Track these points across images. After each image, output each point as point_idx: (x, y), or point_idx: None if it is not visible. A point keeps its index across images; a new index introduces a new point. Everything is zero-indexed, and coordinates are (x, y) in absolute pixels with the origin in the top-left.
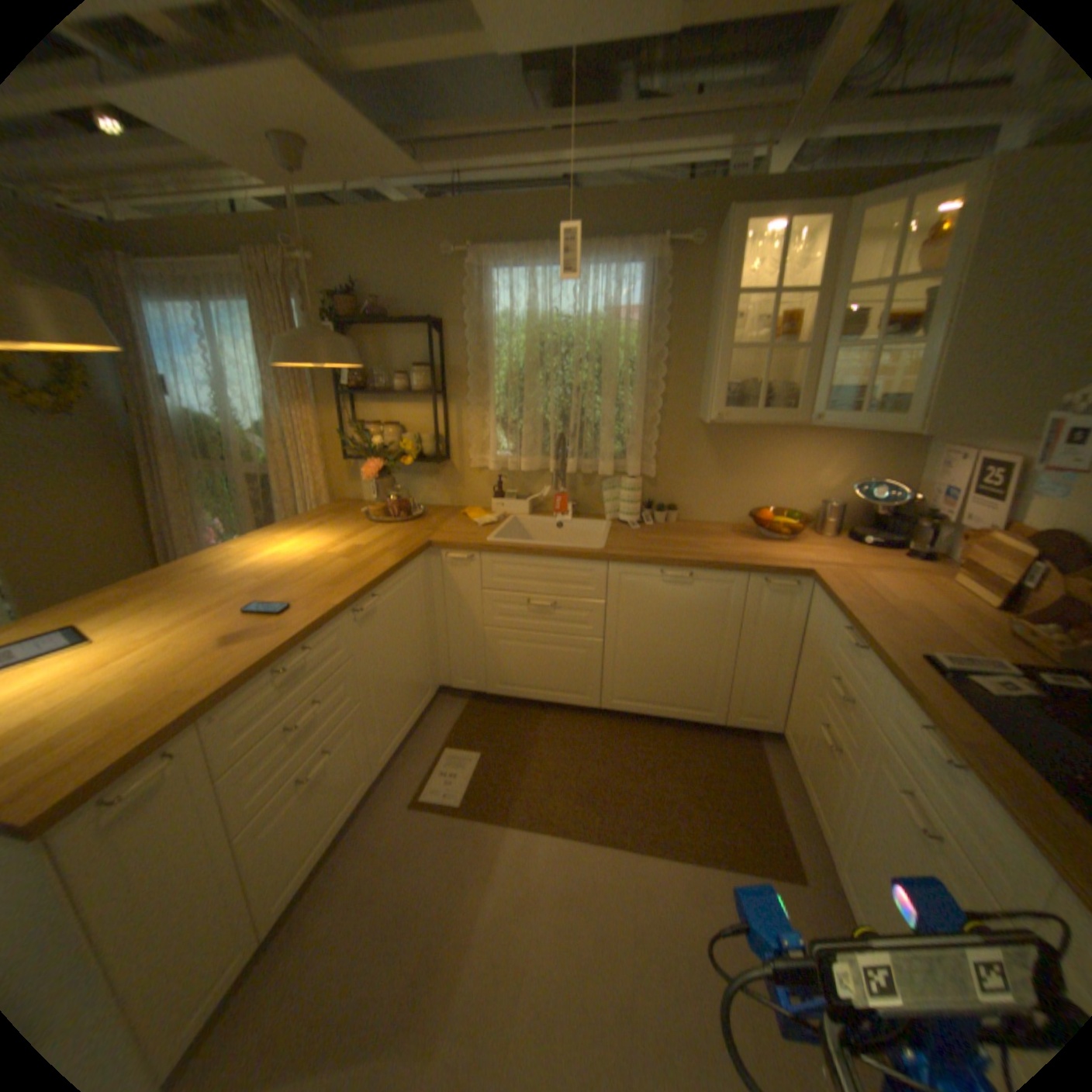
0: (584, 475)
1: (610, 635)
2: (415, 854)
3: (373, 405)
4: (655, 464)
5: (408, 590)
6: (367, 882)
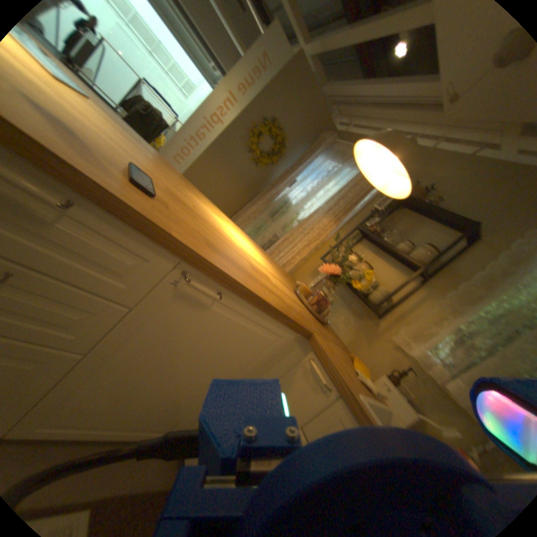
0: None
1: None
2: None
3: (369, 251)
4: None
5: (255, 342)
6: None
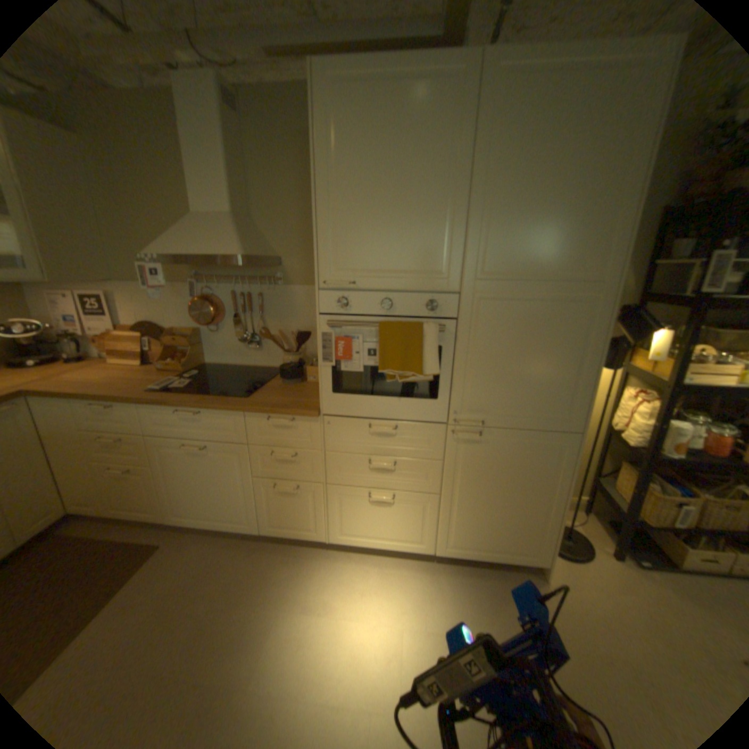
0: None
1: None
2: None
3: None
4: None
5: None
6: None
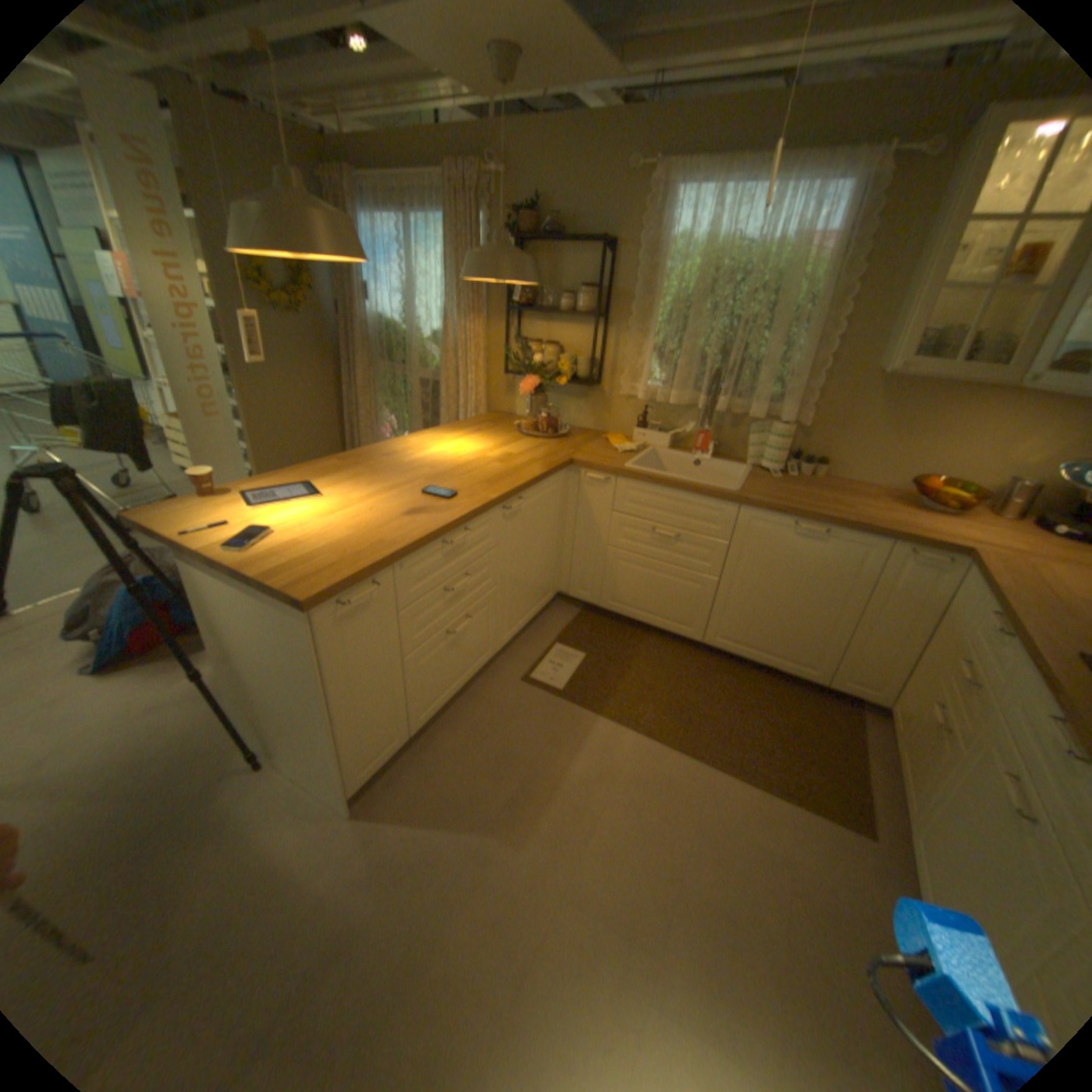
0: (733, 414)
1: (727, 576)
2: (523, 715)
3: (537, 322)
4: (814, 411)
5: (547, 500)
6: (484, 724)
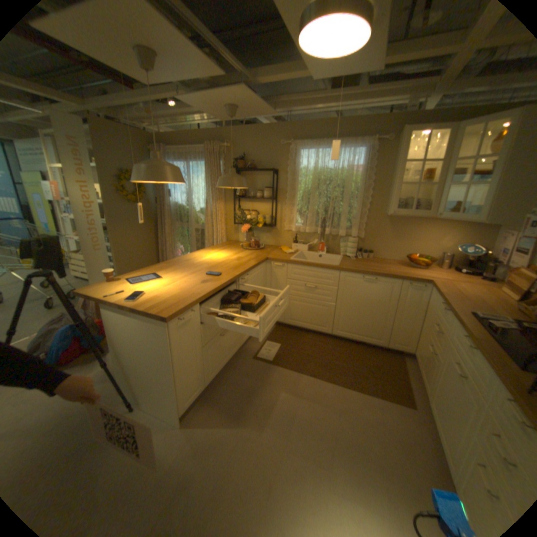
0: (333, 235)
1: (339, 302)
2: (256, 374)
3: (247, 202)
4: (364, 232)
5: (258, 275)
6: (238, 379)
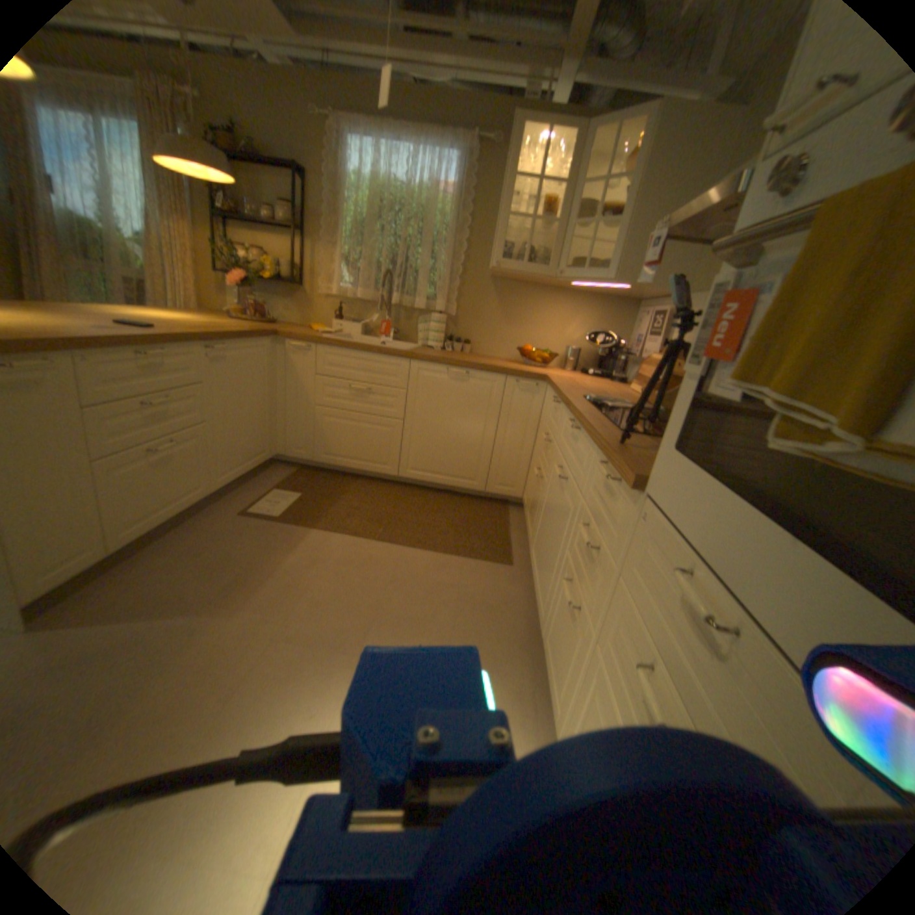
0: (405, 310)
1: (408, 417)
2: (239, 535)
3: (242, 231)
4: (456, 306)
5: (255, 359)
6: (198, 545)
